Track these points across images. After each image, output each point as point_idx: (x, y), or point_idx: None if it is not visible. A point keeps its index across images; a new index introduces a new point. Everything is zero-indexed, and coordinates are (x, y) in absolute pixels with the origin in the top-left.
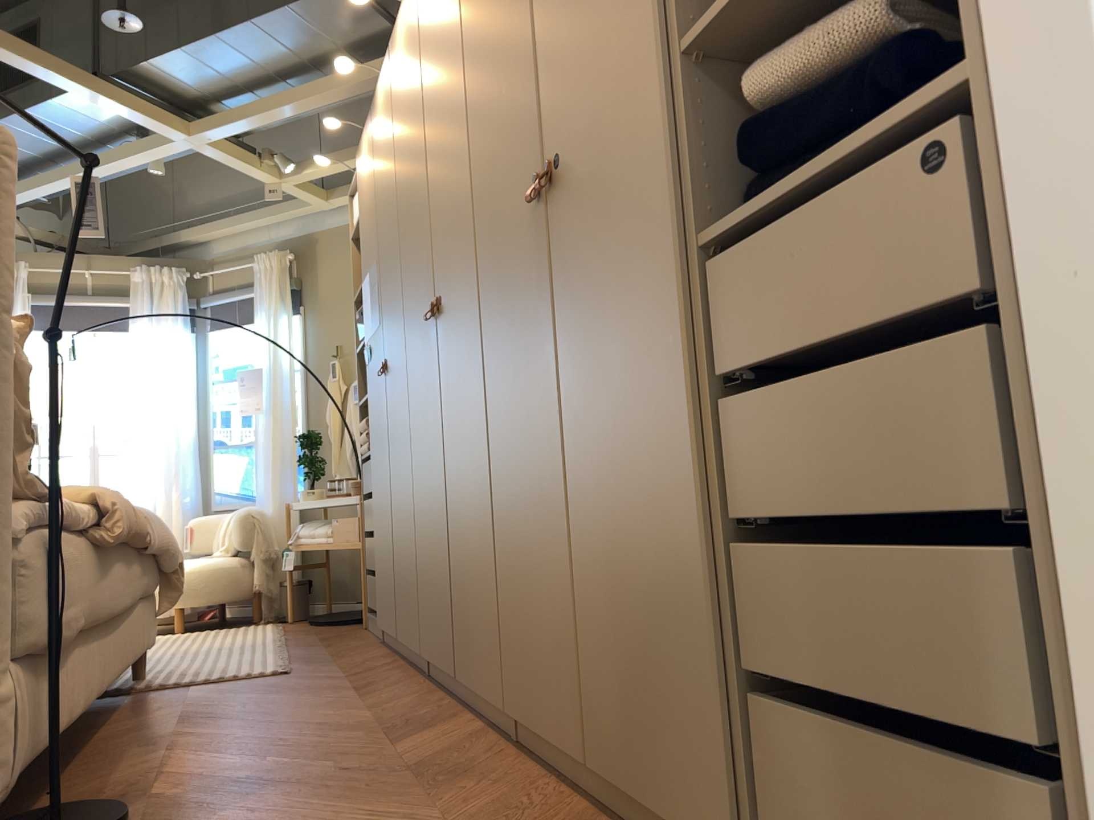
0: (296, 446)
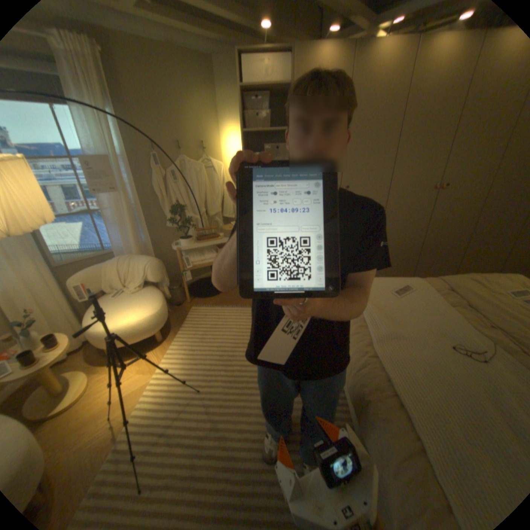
0: (132, 212)
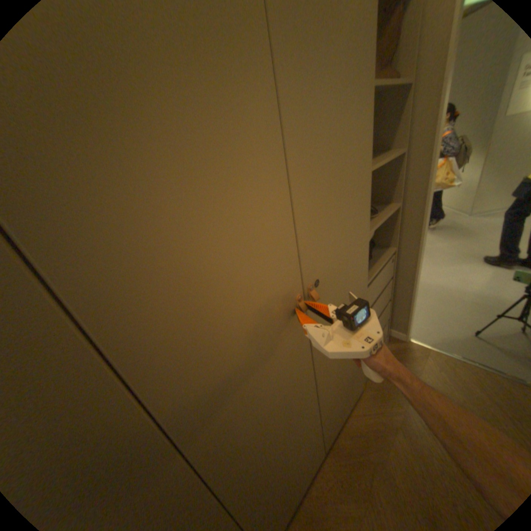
0: None
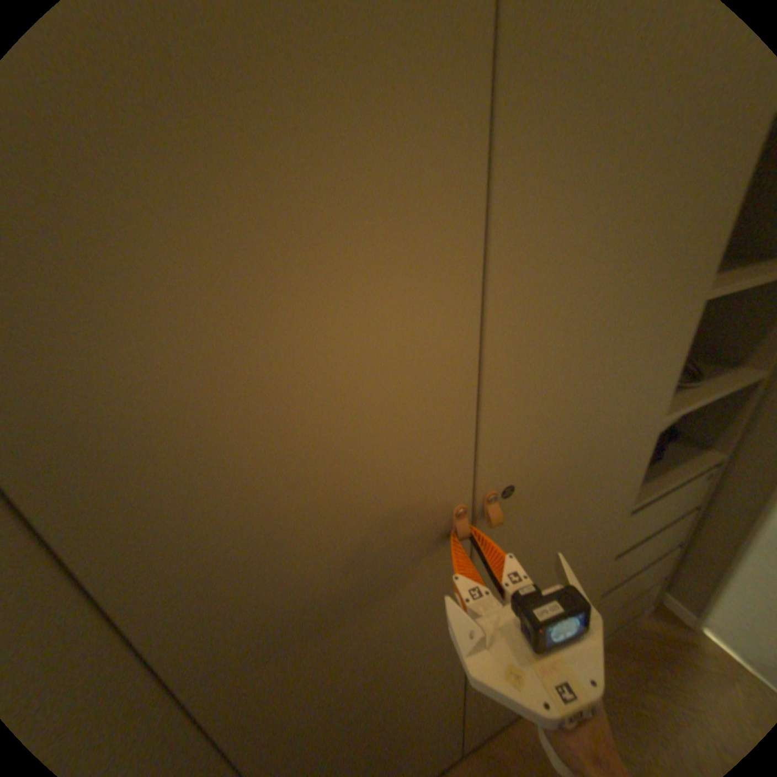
0: None
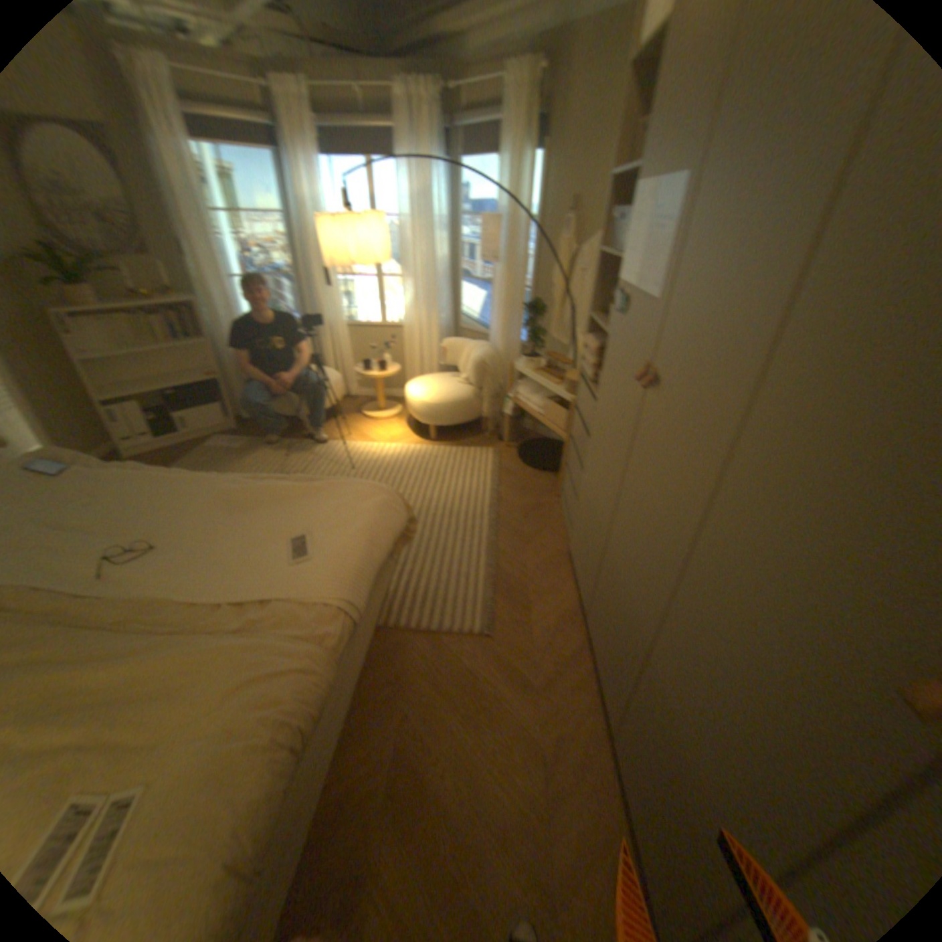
0: (517, 297)
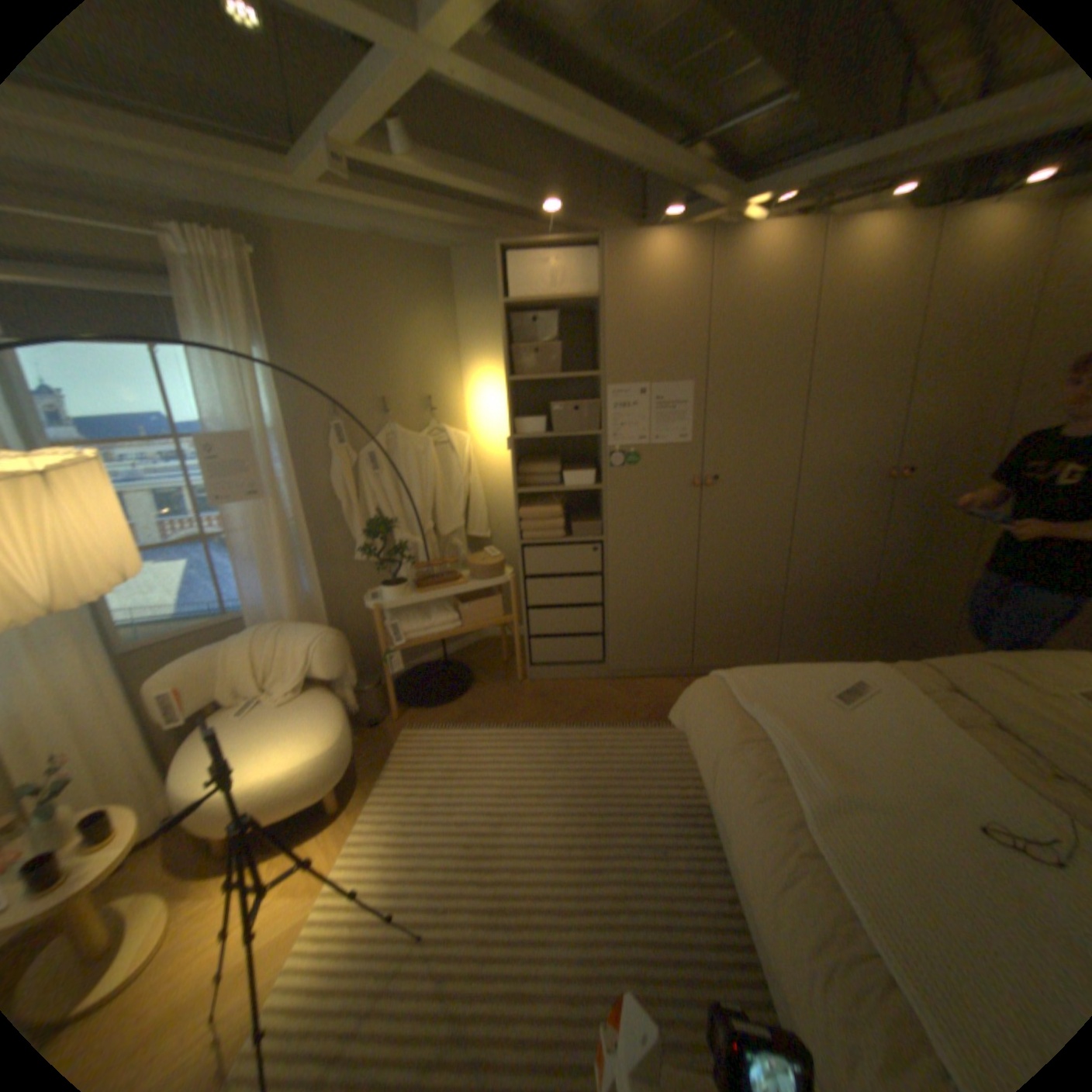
0: (290, 535)
